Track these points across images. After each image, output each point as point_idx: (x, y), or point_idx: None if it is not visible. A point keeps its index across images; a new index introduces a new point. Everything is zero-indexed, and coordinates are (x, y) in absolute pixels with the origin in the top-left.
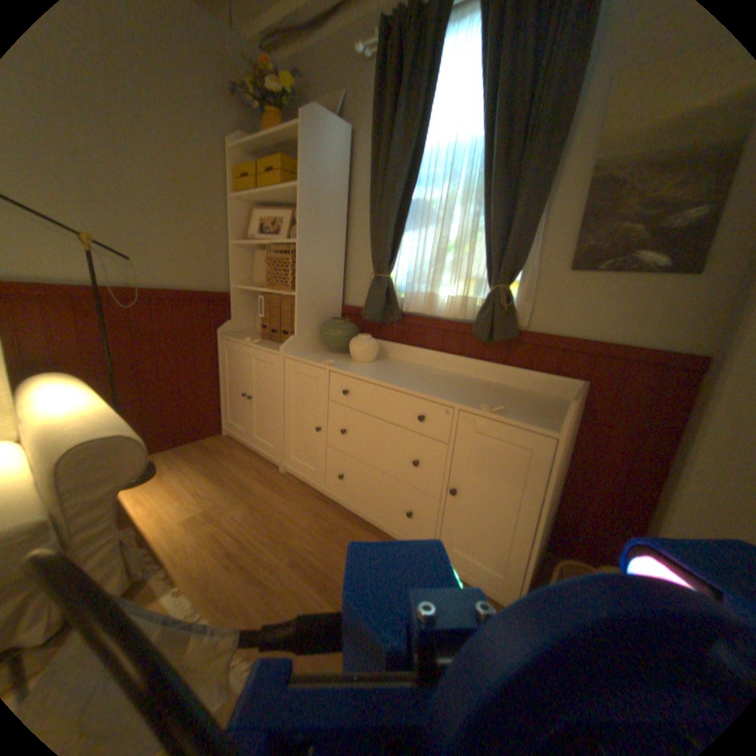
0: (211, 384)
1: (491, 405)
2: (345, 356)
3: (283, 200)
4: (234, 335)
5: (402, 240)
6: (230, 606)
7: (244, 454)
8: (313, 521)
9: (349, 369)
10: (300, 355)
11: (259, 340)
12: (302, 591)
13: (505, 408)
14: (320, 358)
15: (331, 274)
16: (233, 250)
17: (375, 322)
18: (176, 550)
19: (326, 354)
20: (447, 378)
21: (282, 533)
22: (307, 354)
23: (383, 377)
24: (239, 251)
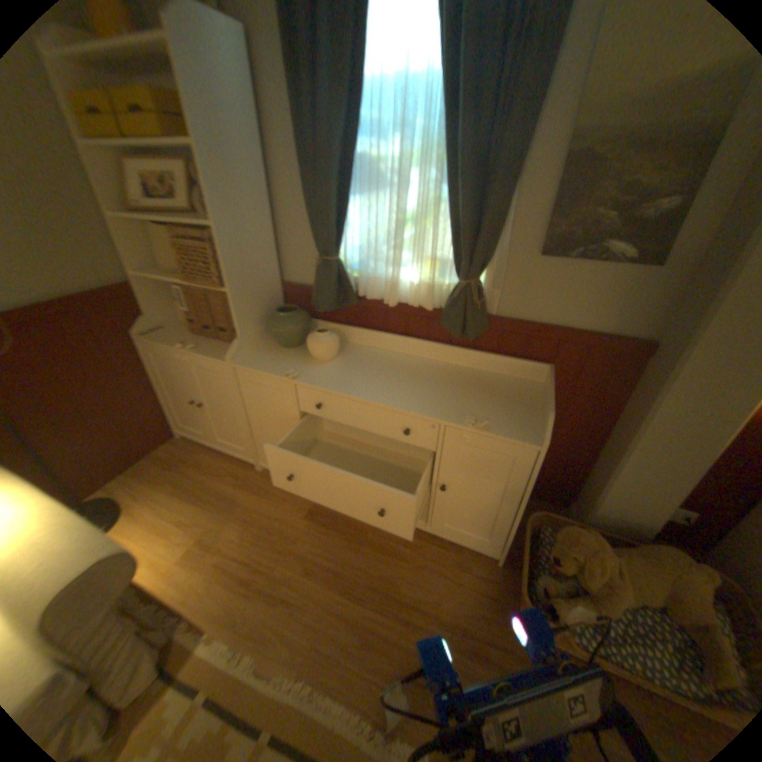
0: (143, 392)
1: (473, 414)
2: (301, 350)
3: (165, 145)
4: (153, 334)
5: (347, 210)
6: (263, 634)
7: (209, 457)
8: (308, 519)
9: (316, 378)
10: (252, 363)
11: (189, 337)
12: (322, 596)
13: (486, 415)
14: (276, 362)
15: (261, 252)
16: (112, 223)
17: (330, 311)
18: (185, 594)
19: (279, 351)
20: (418, 368)
21: (283, 541)
22: (258, 358)
23: (357, 387)
24: (121, 223)
